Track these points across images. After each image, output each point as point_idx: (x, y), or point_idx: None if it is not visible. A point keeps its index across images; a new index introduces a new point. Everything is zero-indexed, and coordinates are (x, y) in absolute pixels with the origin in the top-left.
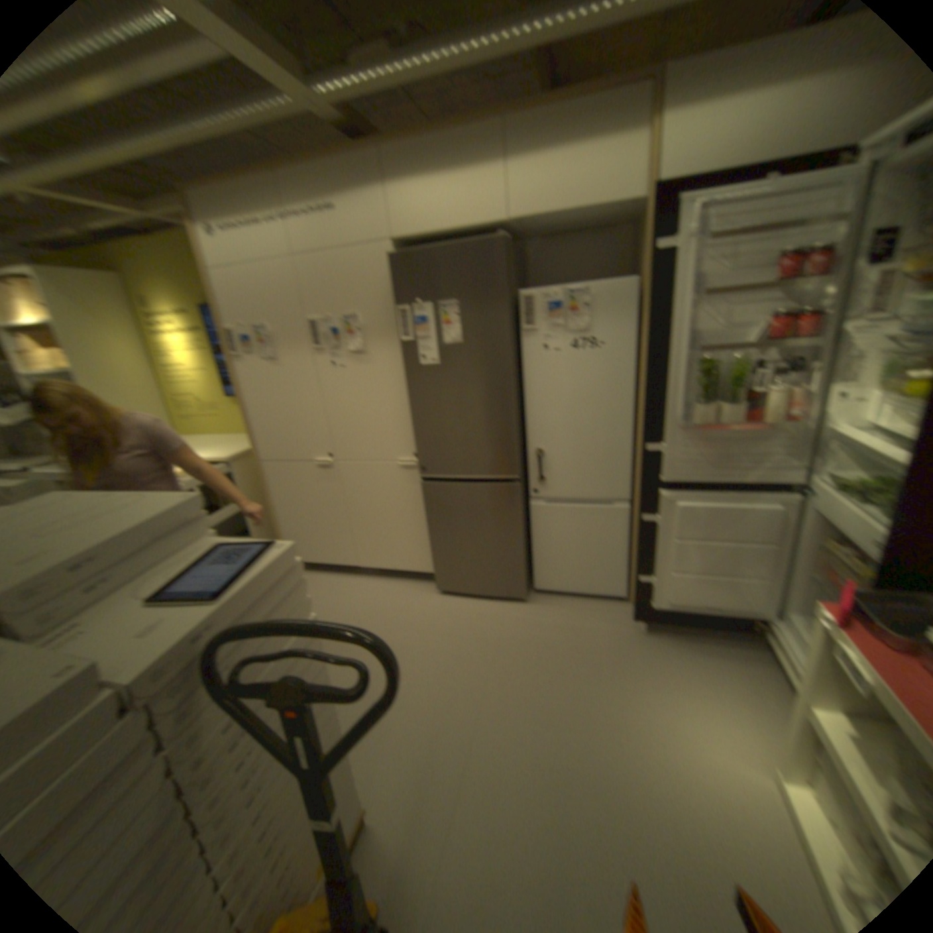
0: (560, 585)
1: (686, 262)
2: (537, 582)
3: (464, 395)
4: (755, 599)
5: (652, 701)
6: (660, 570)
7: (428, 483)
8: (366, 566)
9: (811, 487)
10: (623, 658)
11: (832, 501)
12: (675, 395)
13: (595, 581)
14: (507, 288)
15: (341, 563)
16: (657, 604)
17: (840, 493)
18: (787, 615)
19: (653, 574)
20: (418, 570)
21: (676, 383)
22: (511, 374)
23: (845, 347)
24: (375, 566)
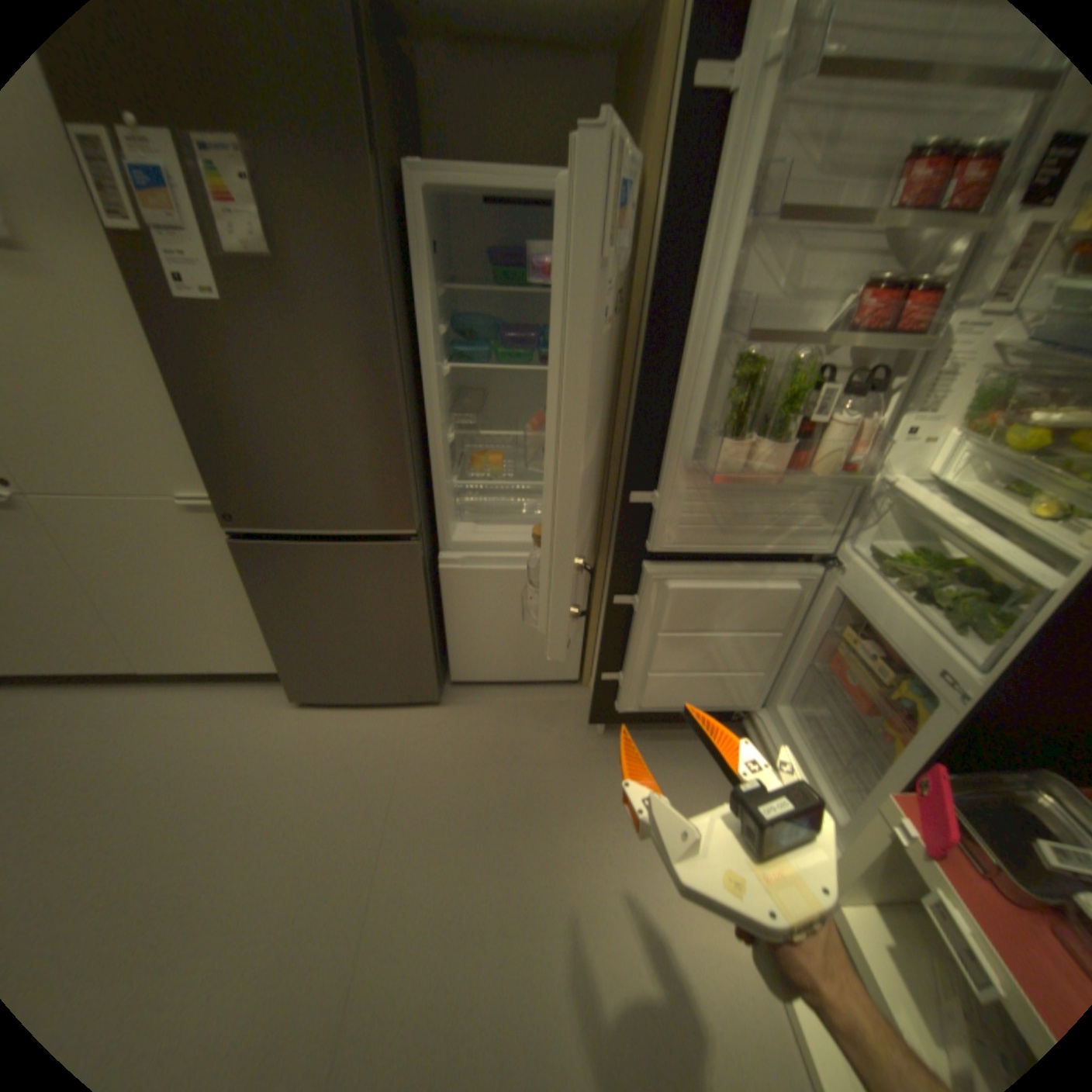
0: (485, 671)
1: (743, 128)
2: (451, 670)
3: (287, 374)
4: (741, 692)
5: (612, 848)
6: (629, 665)
7: (238, 539)
8: (146, 669)
9: (834, 555)
10: (574, 780)
11: (869, 586)
12: (684, 412)
13: (534, 662)
14: (358, 122)
15: (91, 670)
16: (621, 704)
17: (880, 575)
18: (769, 701)
19: (618, 667)
20: (250, 669)
21: (688, 390)
22: (384, 337)
23: (937, 353)
24: (163, 669)
